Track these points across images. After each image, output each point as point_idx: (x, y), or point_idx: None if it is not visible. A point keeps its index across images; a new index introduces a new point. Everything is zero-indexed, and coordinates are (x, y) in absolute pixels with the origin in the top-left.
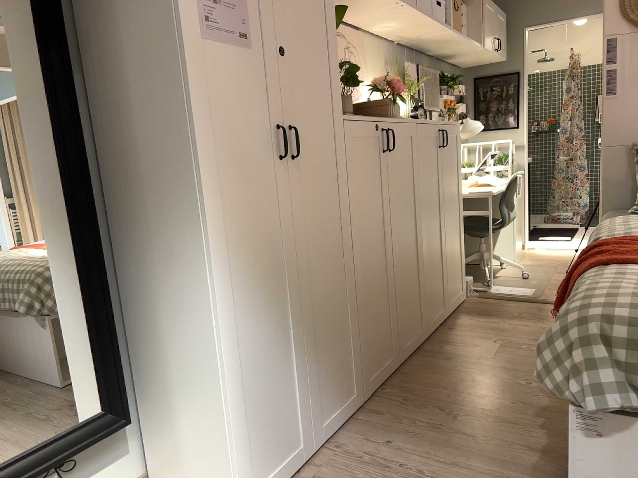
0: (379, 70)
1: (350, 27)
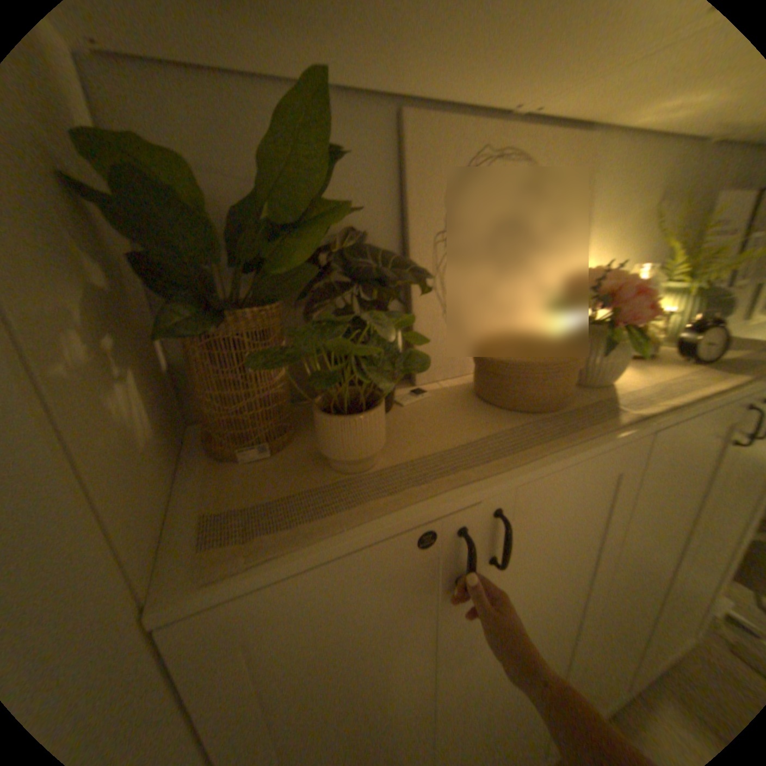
0: (639, 213)
1: (564, 121)
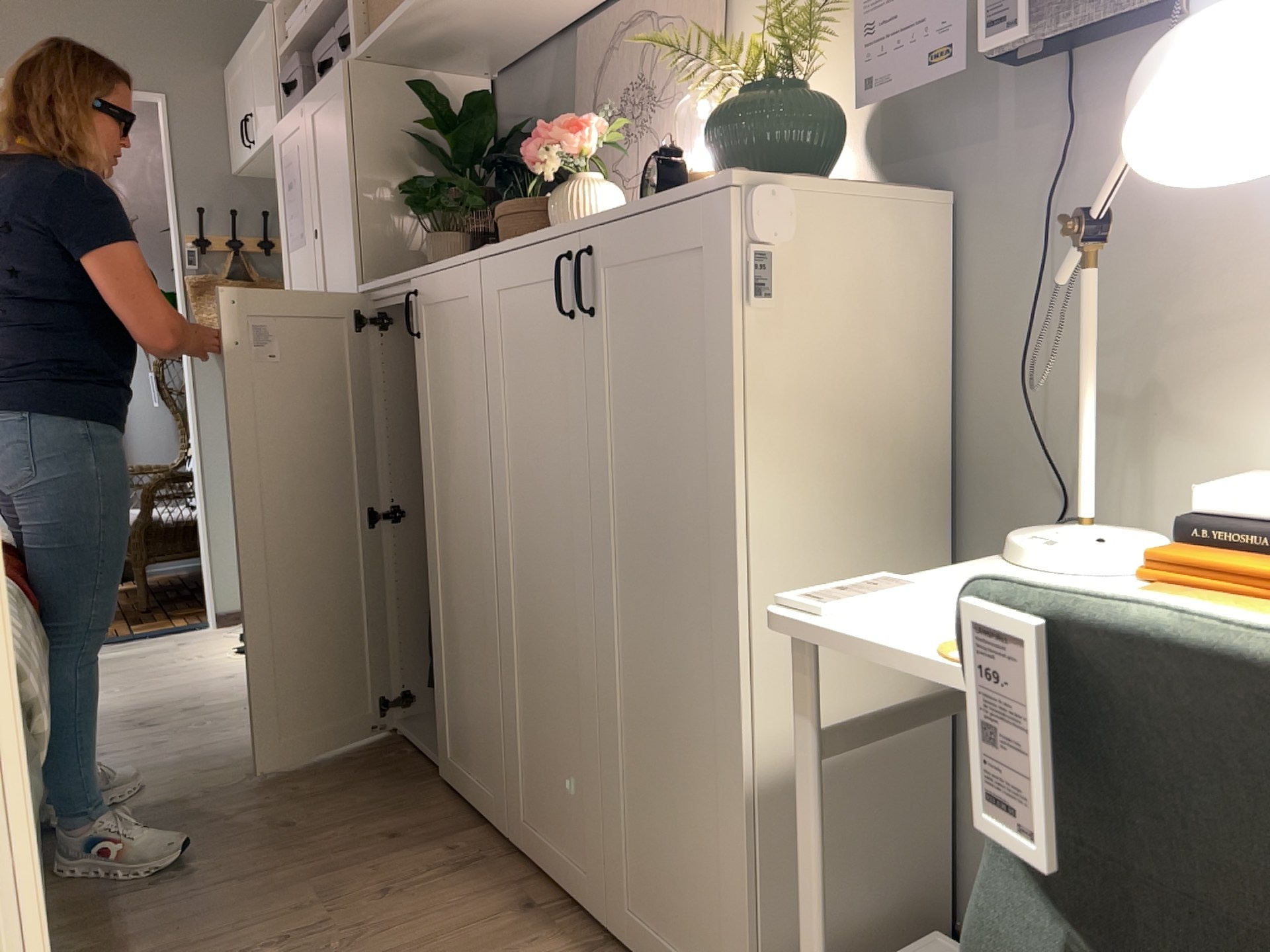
0: None
1: None
